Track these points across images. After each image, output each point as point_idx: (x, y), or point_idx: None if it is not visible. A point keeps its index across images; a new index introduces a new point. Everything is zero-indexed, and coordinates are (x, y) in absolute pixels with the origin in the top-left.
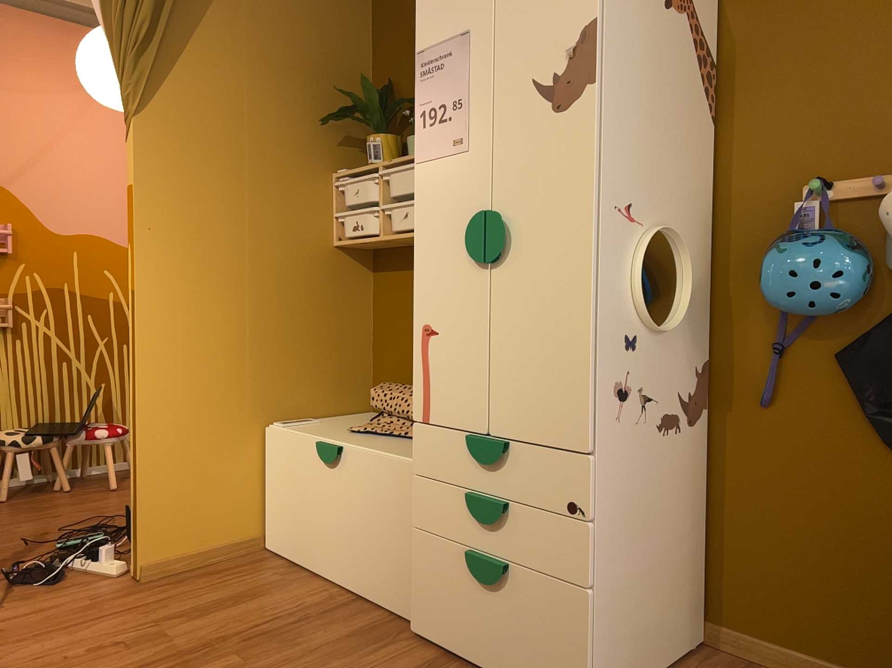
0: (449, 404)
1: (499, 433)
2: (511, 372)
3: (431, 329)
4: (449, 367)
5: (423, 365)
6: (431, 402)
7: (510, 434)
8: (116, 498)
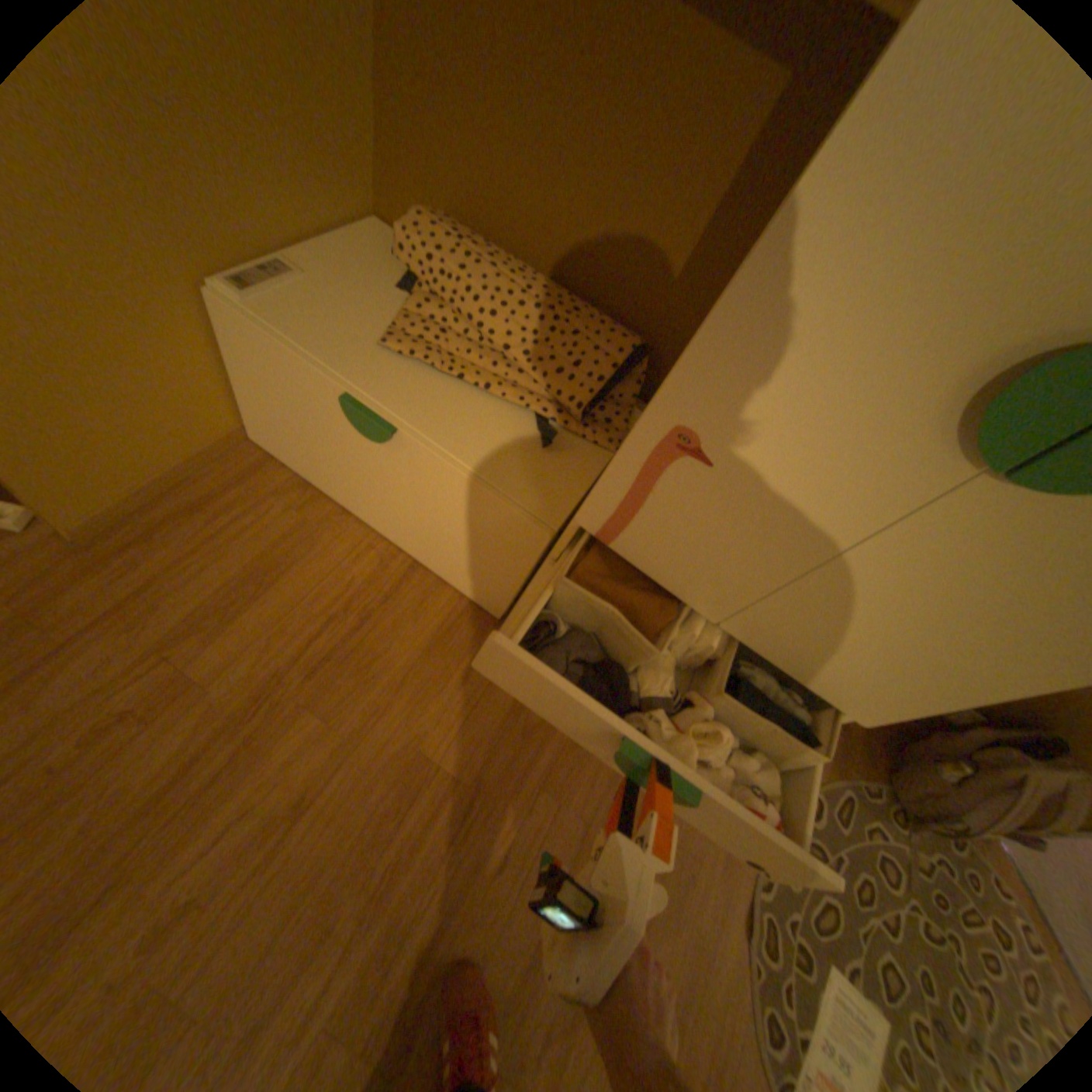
0: (667, 558)
1: (738, 634)
2: (831, 614)
3: (702, 449)
4: (703, 525)
5: (642, 481)
6: (630, 531)
7: (757, 647)
8: None
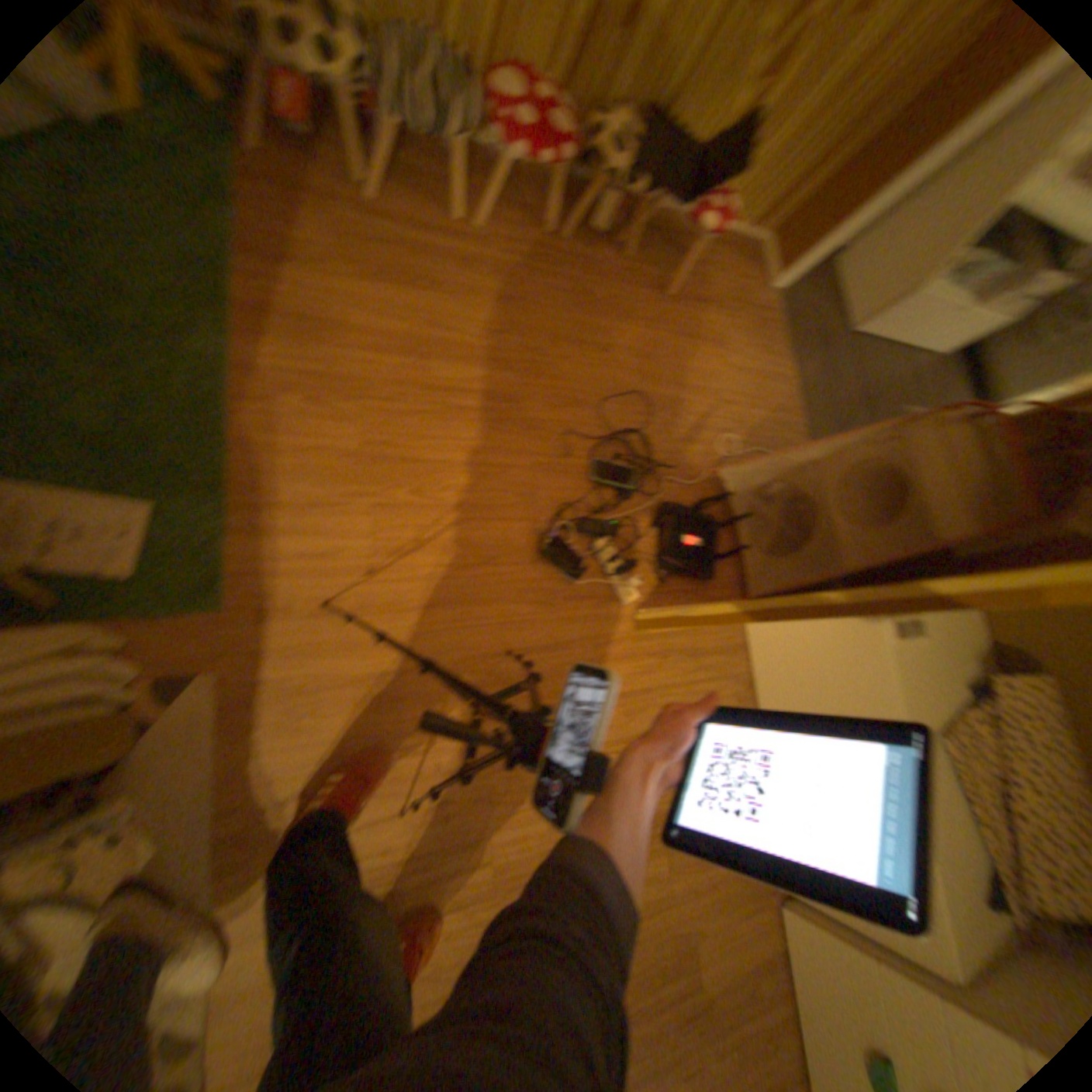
0: None
1: None
2: None
3: None
4: None
5: None
6: None
7: None
8: (666, 334)
